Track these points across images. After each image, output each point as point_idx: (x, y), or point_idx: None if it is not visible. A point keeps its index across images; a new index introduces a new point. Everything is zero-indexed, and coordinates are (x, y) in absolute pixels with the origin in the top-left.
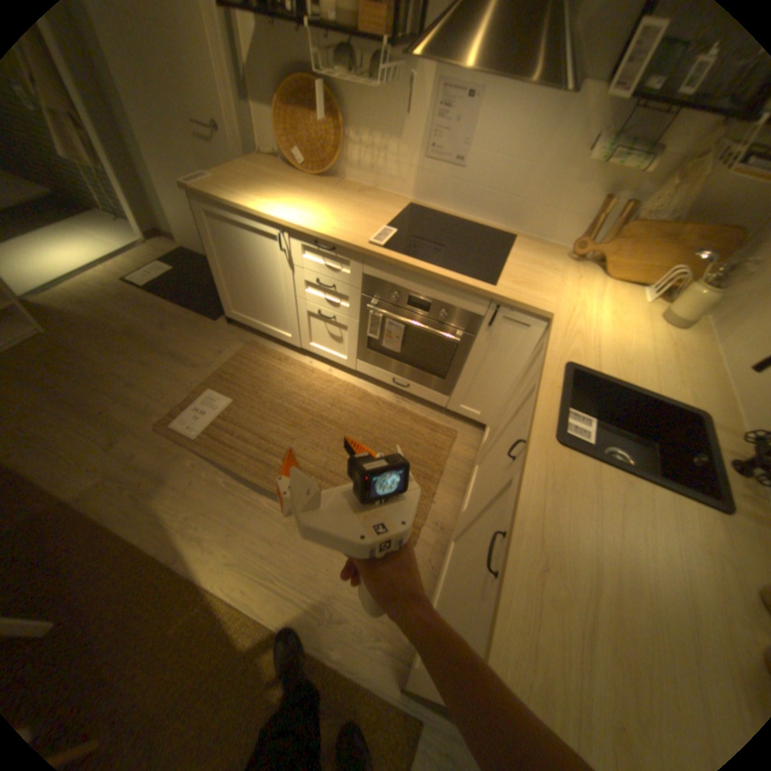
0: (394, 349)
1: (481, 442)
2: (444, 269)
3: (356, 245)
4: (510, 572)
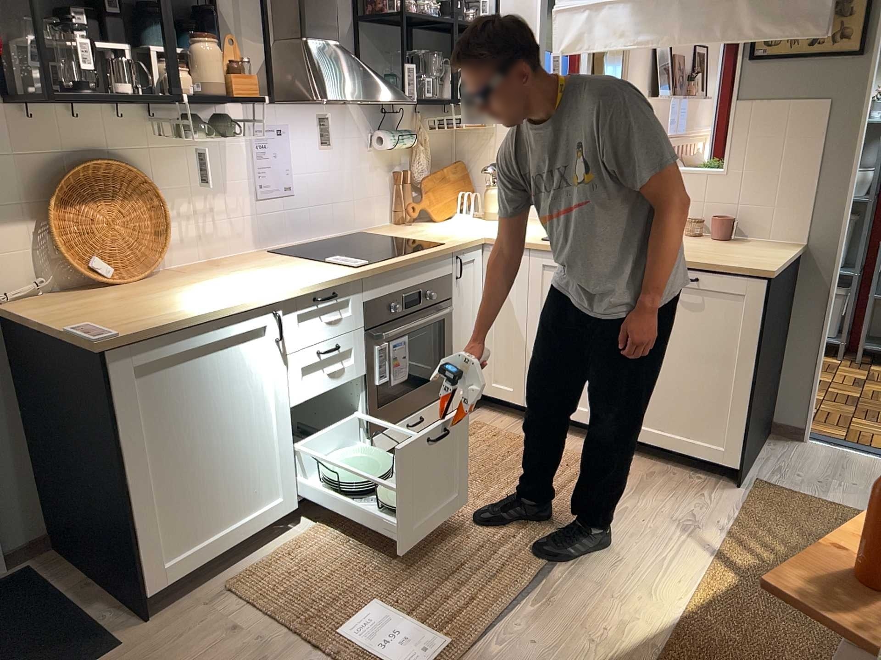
0: (391, 388)
1: (503, 398)
2: (415, 252)
3: (356, 272)
4: (700, 262)
